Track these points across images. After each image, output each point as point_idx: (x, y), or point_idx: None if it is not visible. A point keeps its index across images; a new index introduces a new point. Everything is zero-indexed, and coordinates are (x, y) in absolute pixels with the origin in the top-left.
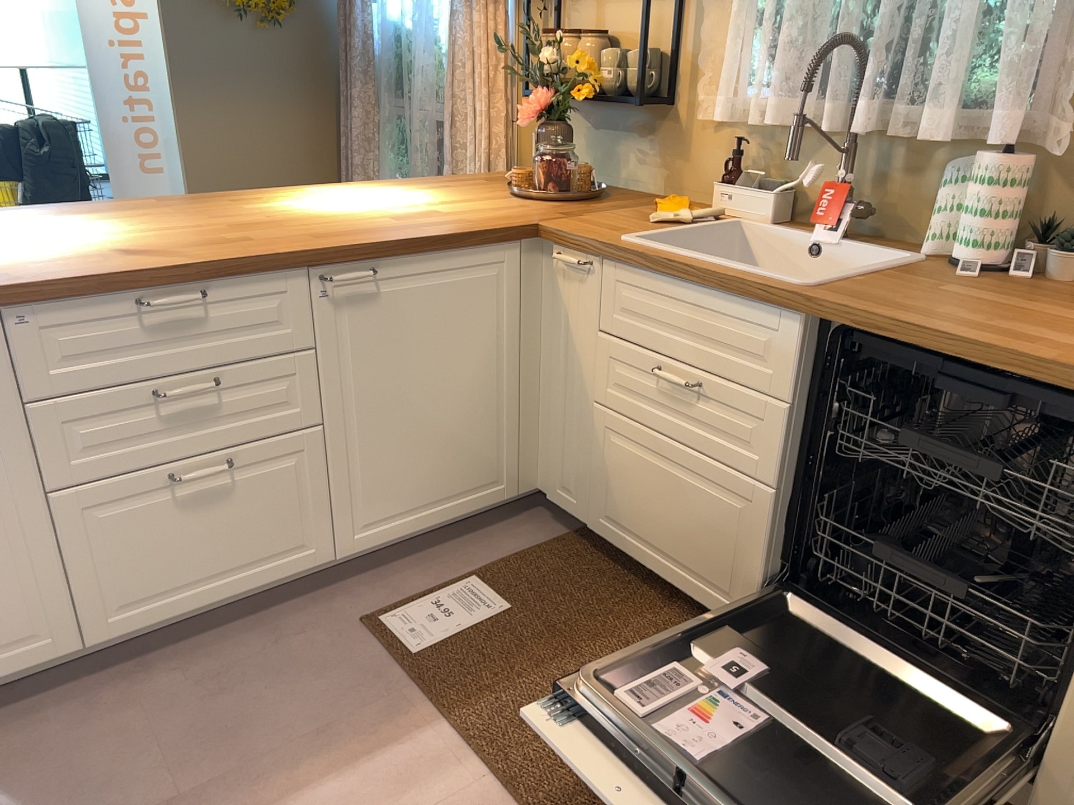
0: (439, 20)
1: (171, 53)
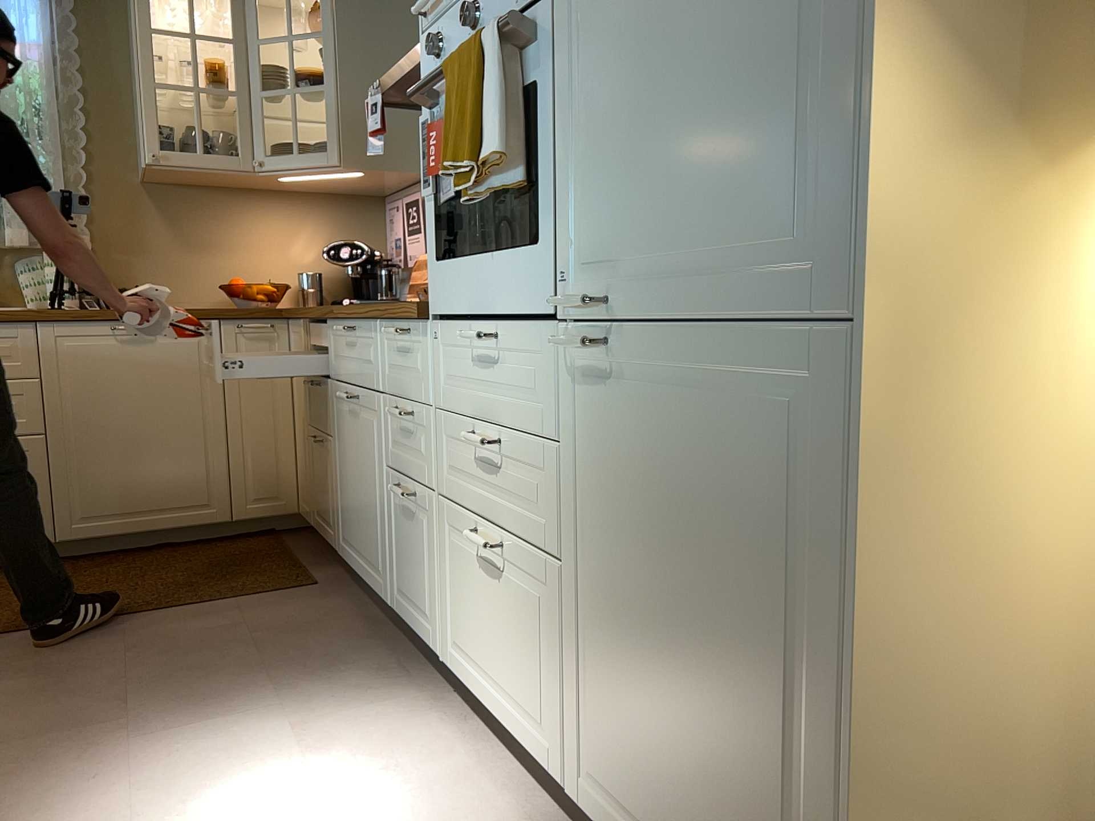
0: None
1: None
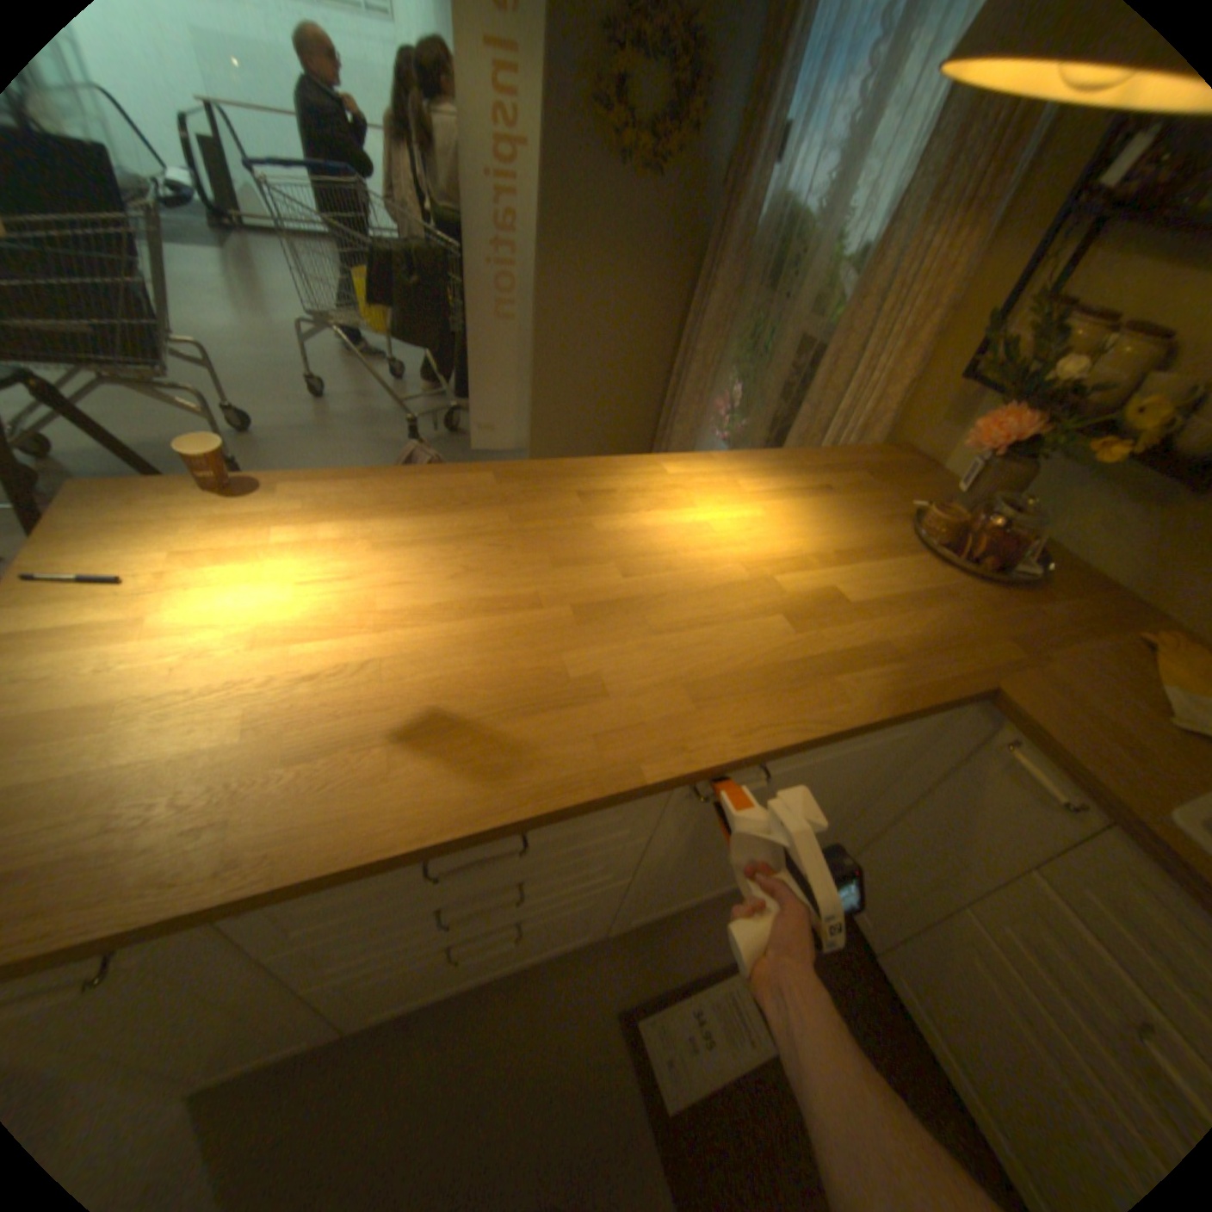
0: (860, 208)
1: (540, 193)
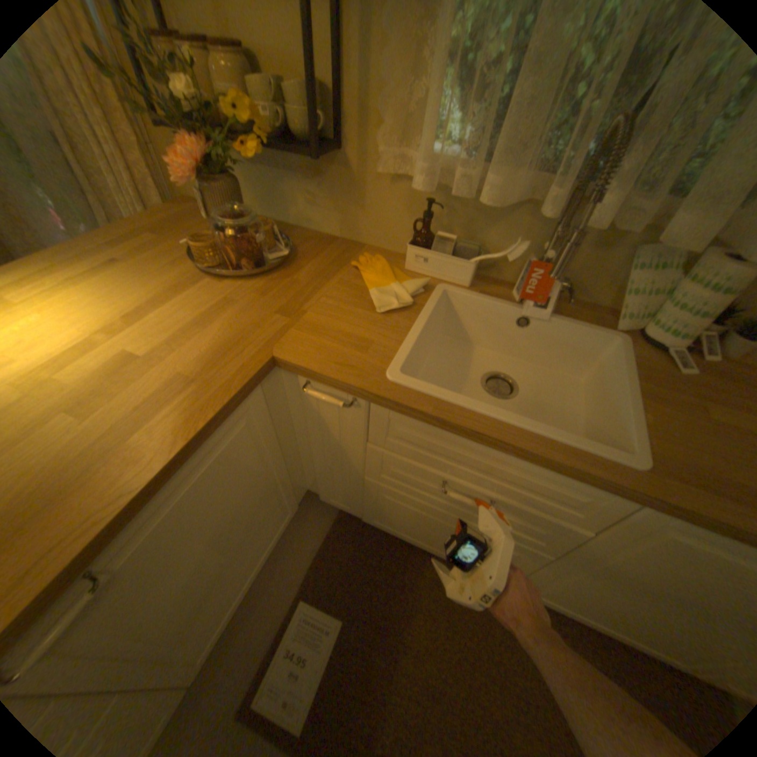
0: None
1: None
